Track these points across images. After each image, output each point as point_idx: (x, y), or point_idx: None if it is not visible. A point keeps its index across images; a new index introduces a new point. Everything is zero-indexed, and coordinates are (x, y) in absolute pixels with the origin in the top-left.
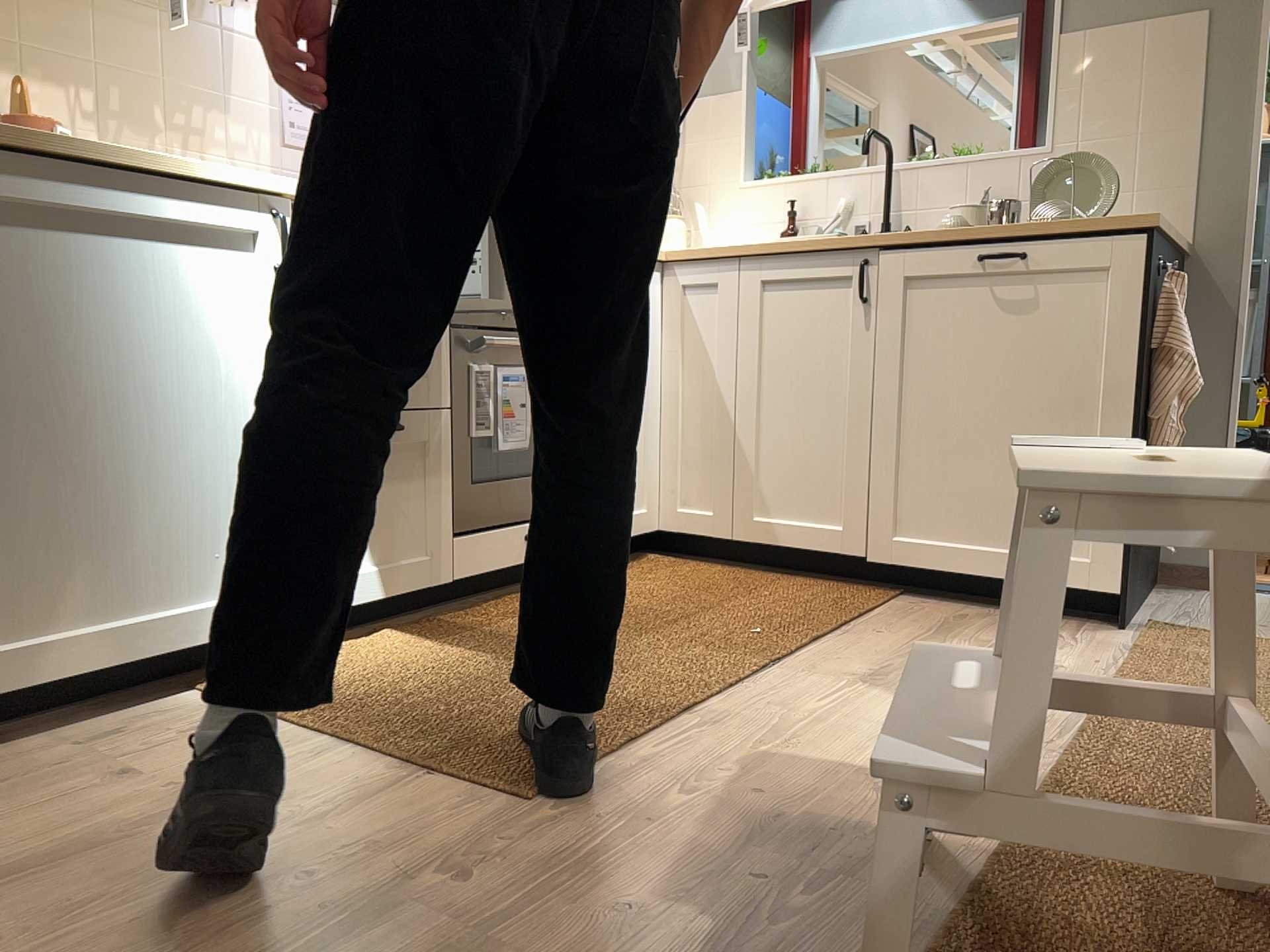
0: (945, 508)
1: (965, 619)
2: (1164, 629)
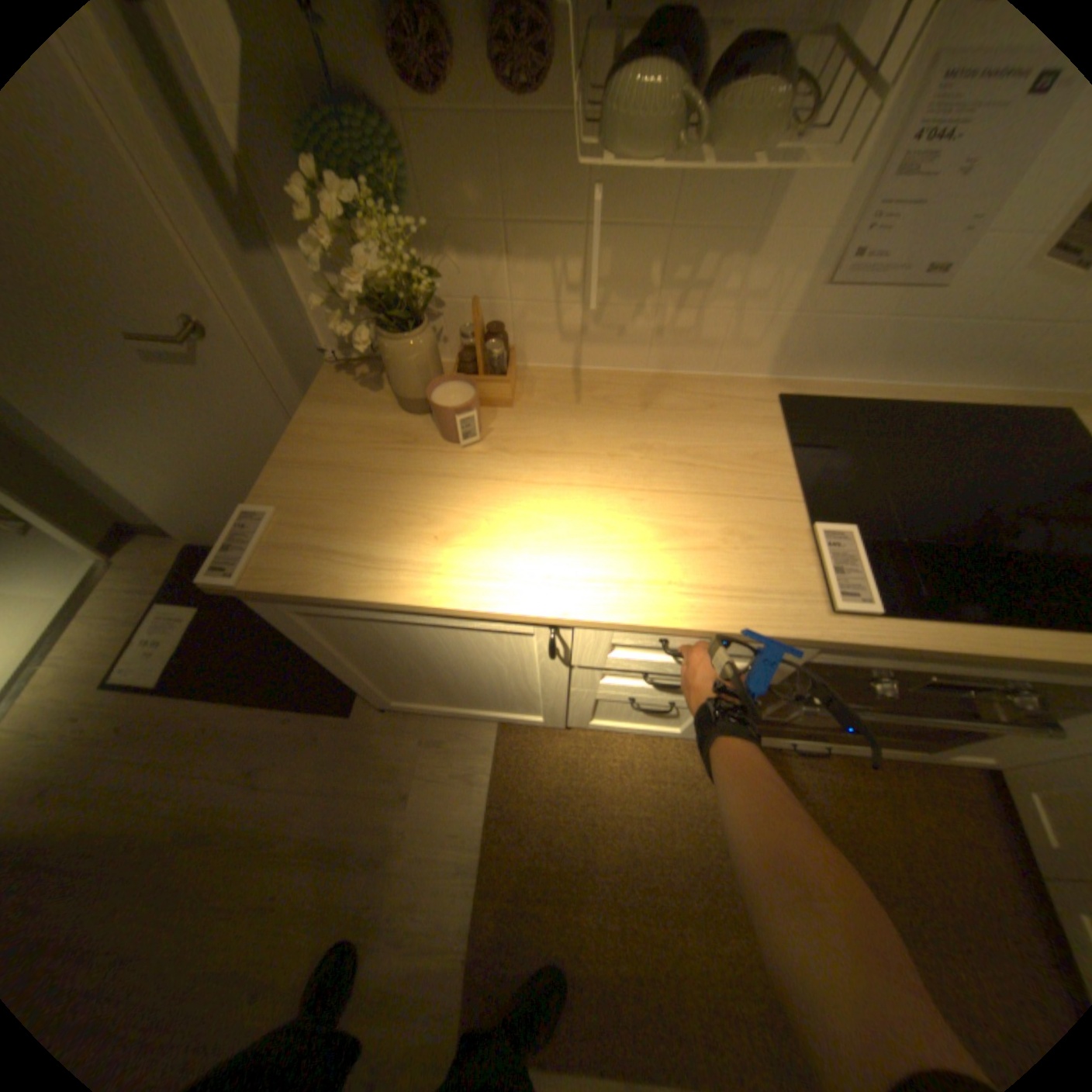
0: None
1: None
2: None
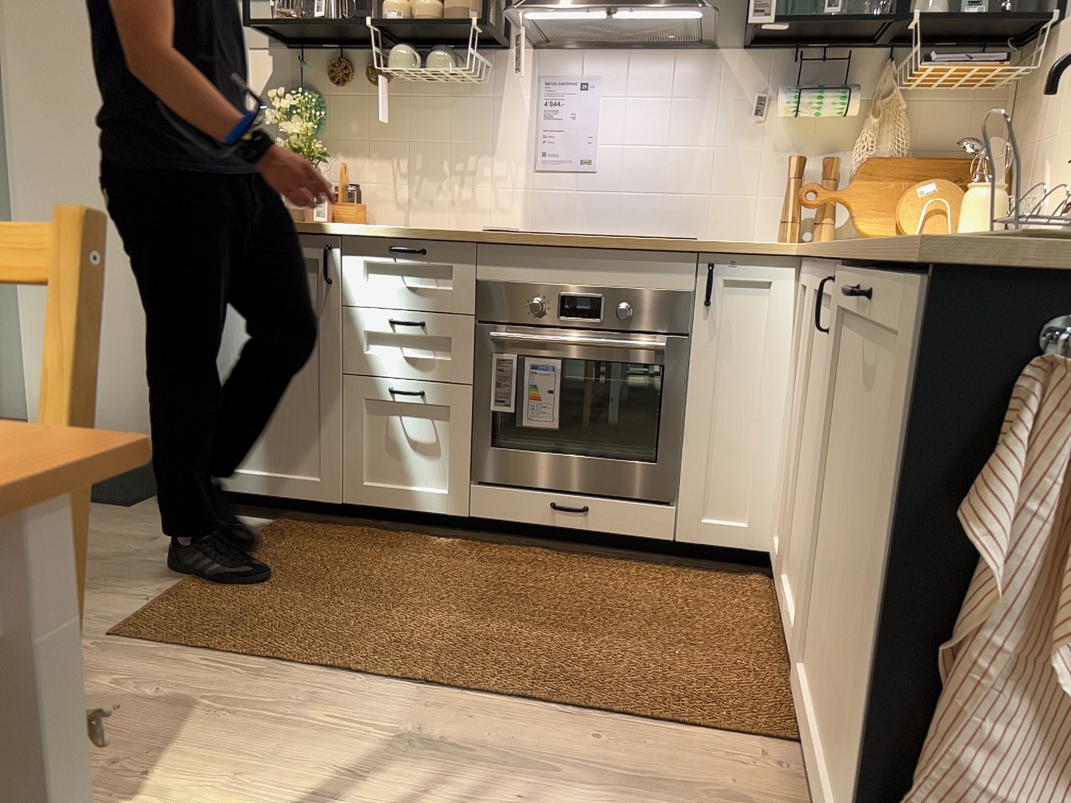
0: (818, 658)
1: None
2: None
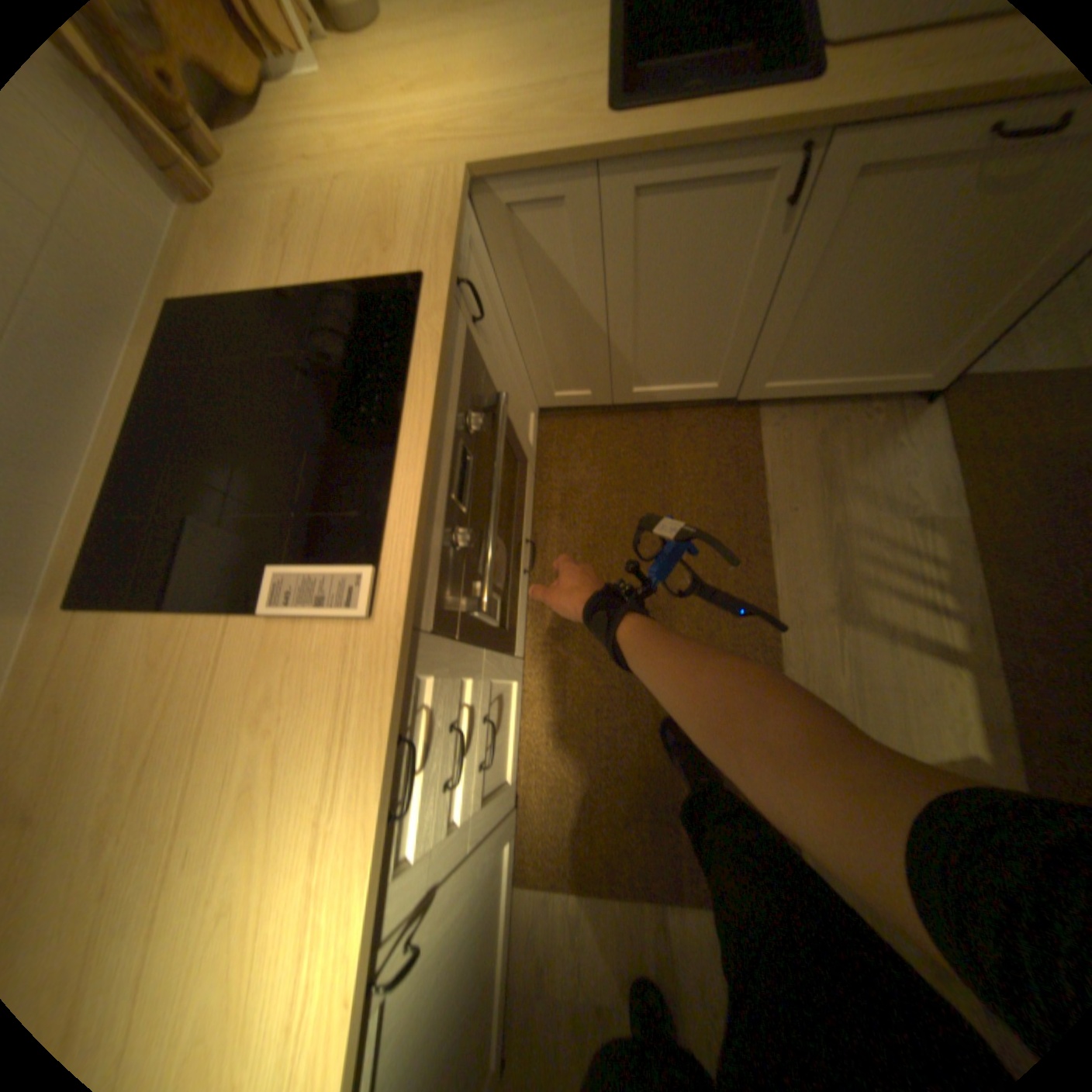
0: (817, 362)
1: (830, 446)
2: (959, 393)
